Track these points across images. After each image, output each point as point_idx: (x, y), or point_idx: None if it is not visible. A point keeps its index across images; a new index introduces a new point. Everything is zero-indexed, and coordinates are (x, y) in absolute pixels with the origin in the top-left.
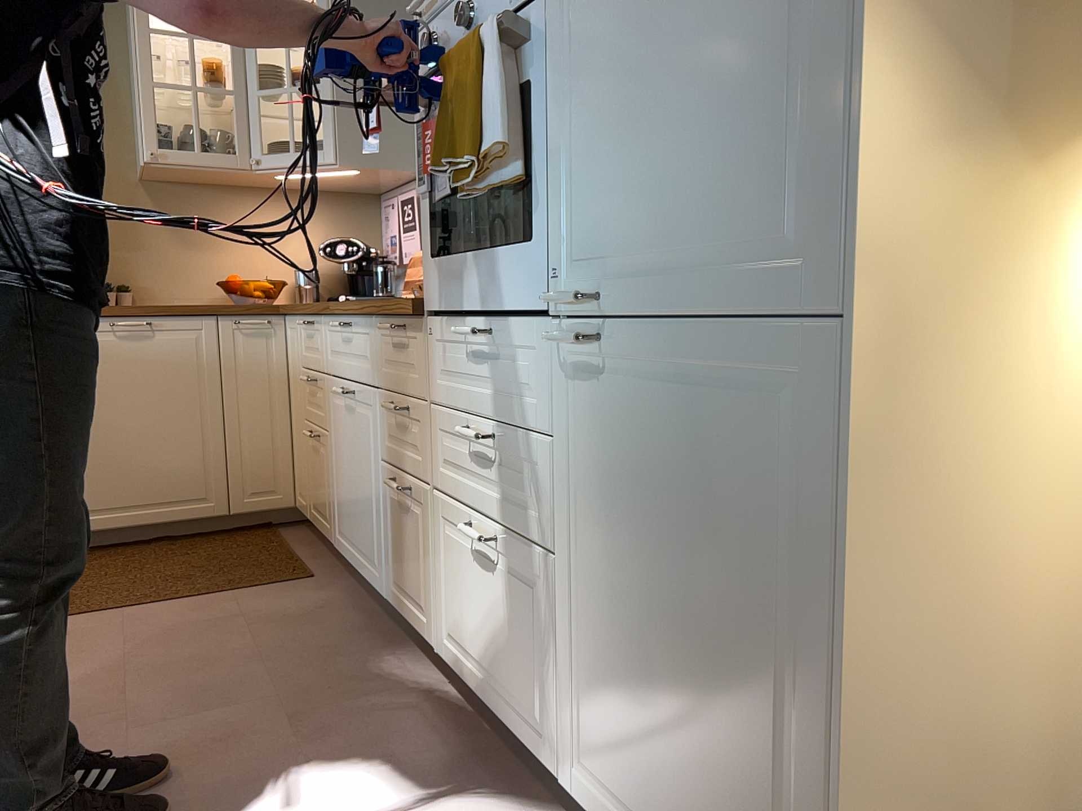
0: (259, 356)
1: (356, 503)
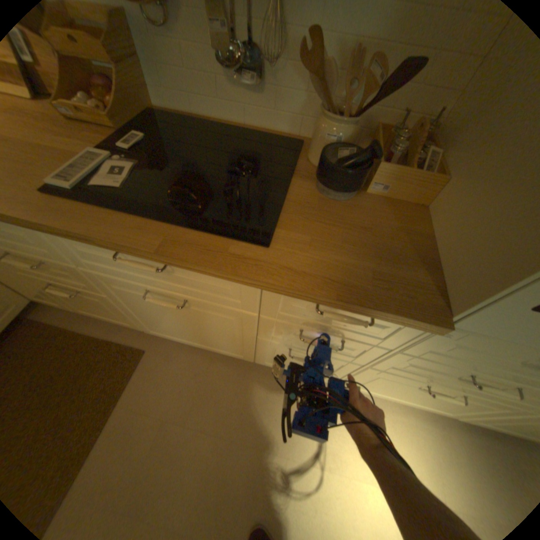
0: None
1: (195, 334)
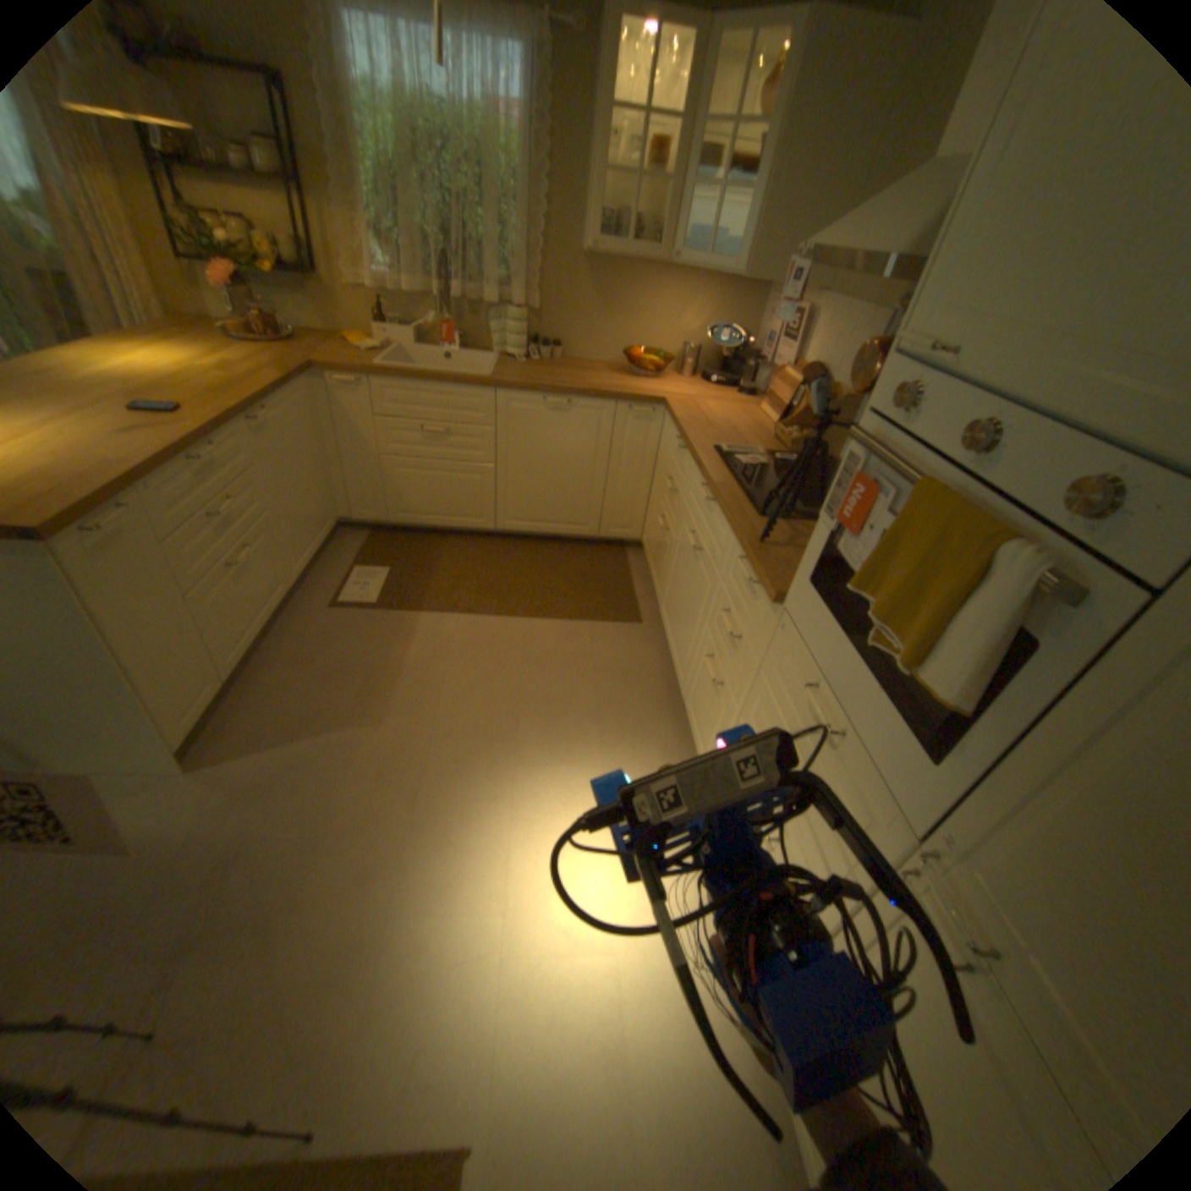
0: (639, 437)
1: (680, 616)
